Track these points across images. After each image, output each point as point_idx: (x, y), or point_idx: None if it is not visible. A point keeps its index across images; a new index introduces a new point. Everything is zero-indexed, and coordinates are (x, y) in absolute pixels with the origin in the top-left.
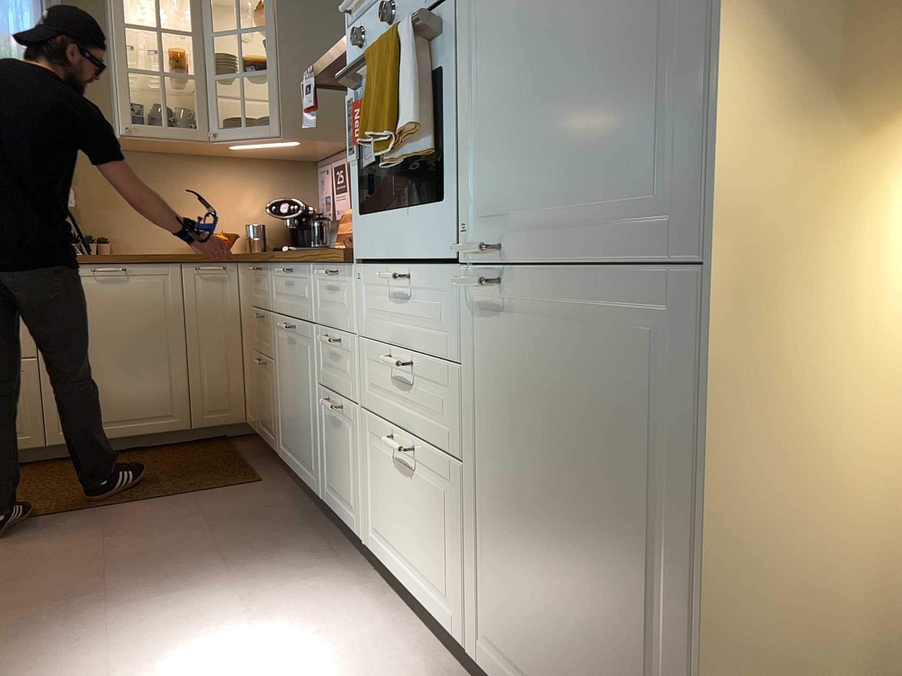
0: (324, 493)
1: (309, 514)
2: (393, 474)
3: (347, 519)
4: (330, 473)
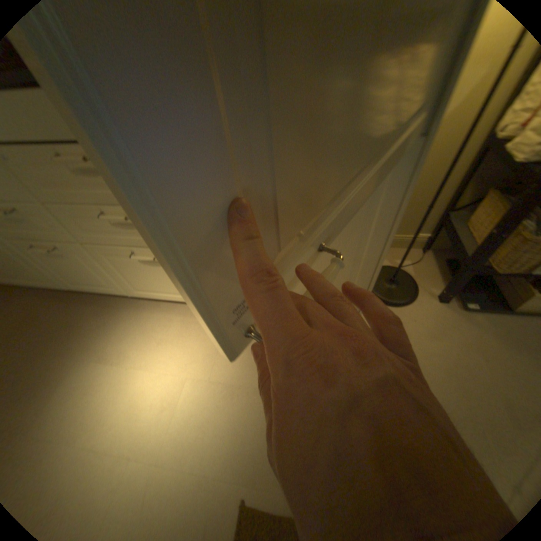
0: (65, 288)
1: (59, 300)
2: (140, 268)
3: (103, 293)
4: (67, 280)
